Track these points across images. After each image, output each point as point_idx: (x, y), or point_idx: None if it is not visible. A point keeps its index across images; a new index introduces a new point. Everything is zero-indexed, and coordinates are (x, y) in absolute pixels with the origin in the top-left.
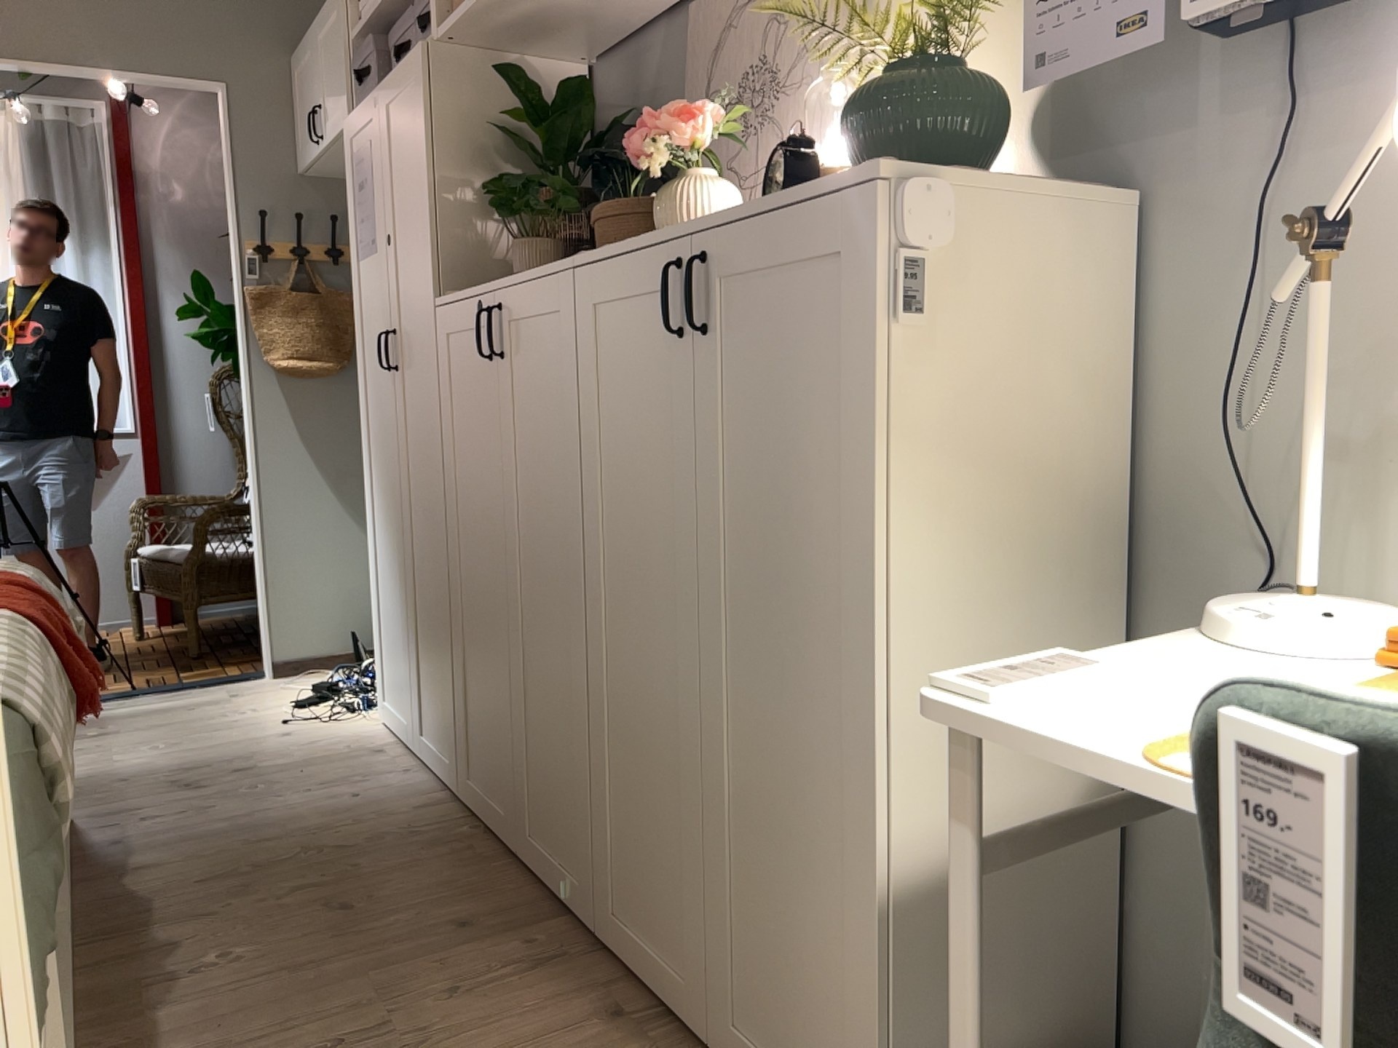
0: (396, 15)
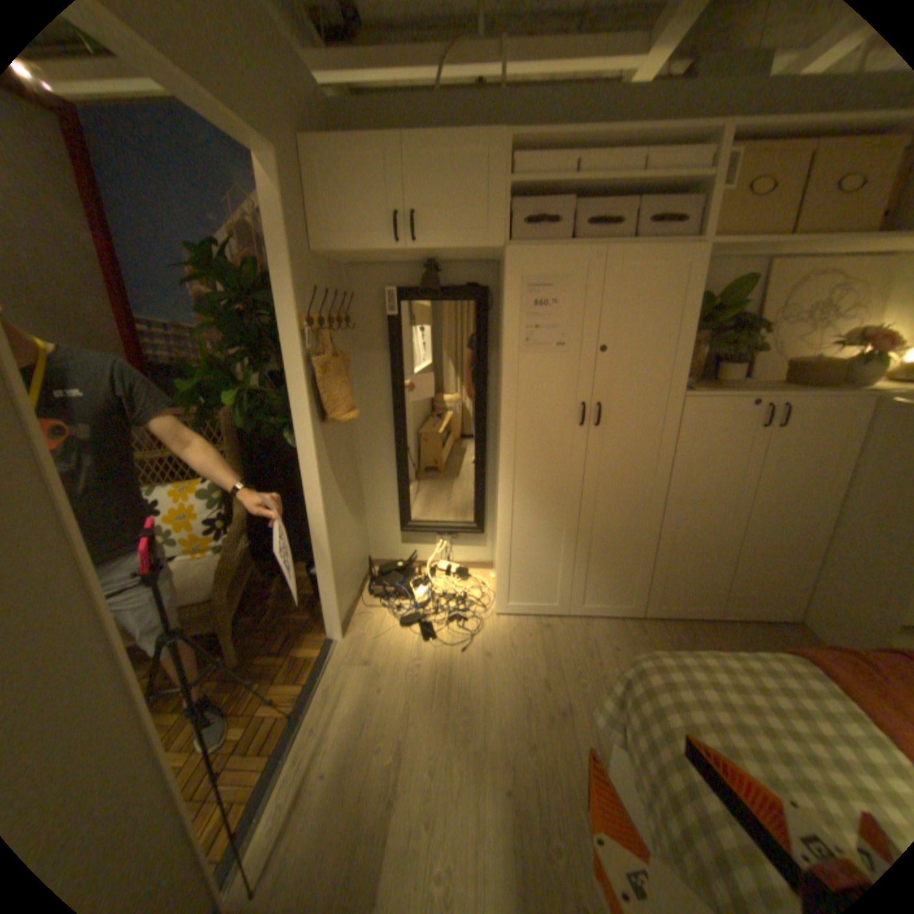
0: (571, 187)
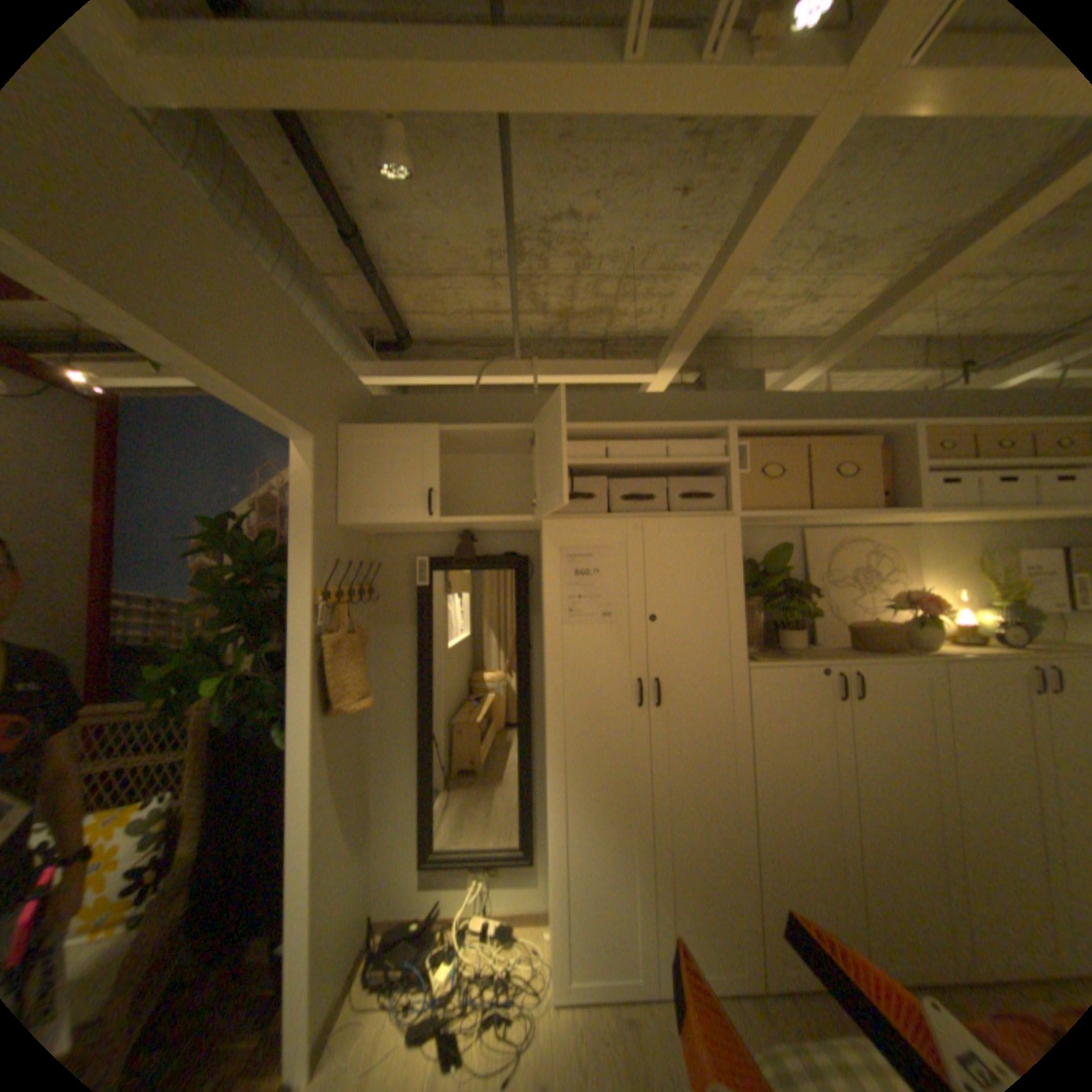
0: (601, 469)
